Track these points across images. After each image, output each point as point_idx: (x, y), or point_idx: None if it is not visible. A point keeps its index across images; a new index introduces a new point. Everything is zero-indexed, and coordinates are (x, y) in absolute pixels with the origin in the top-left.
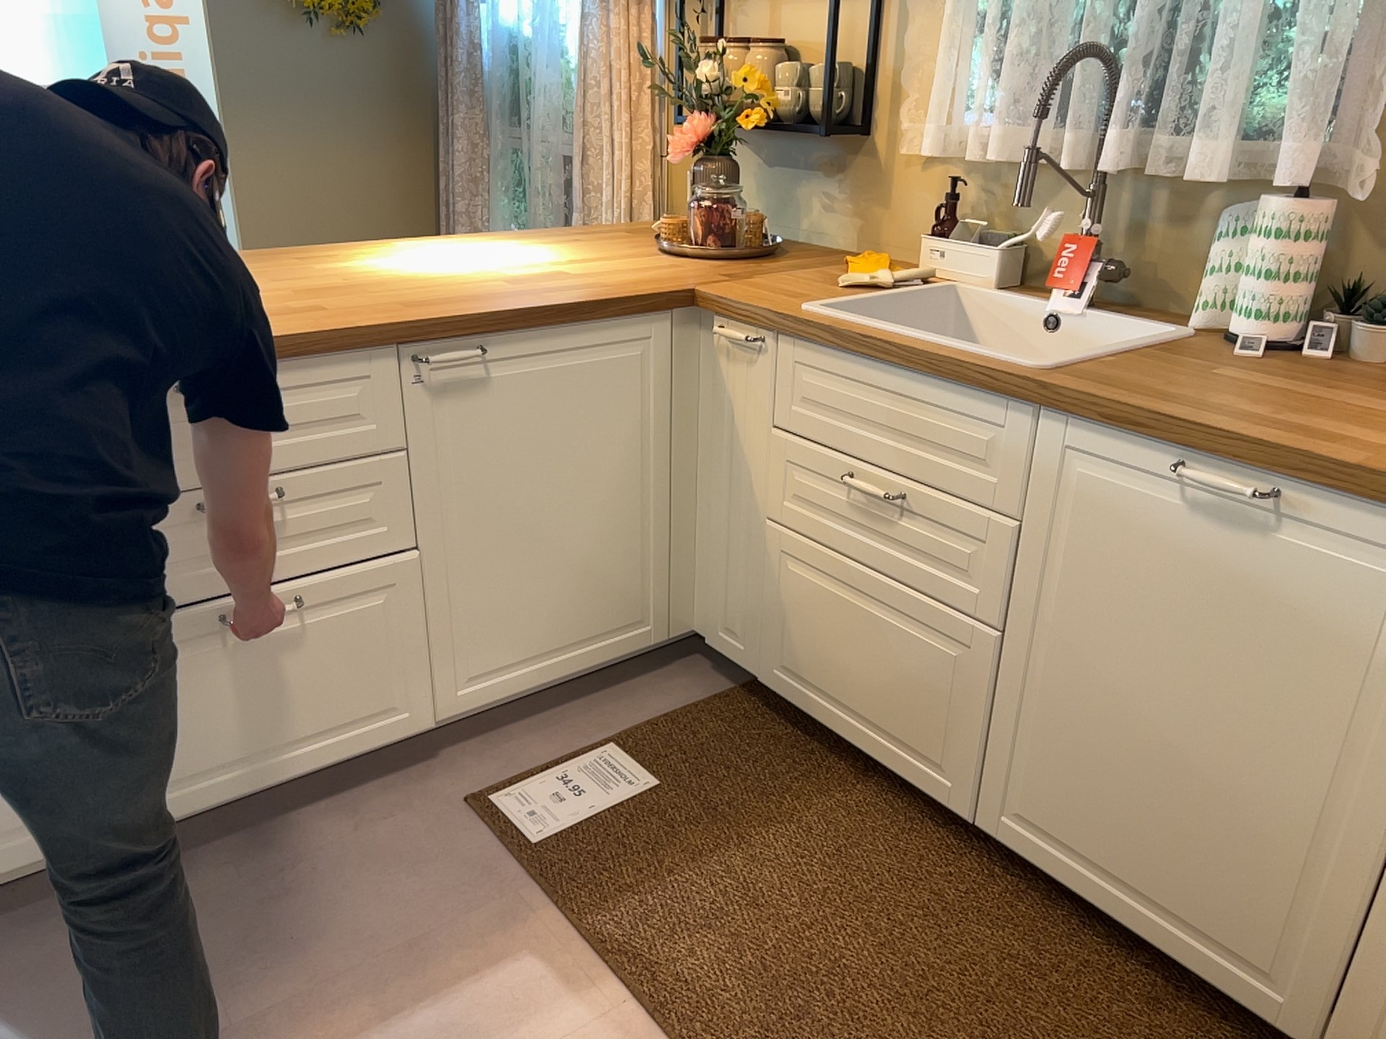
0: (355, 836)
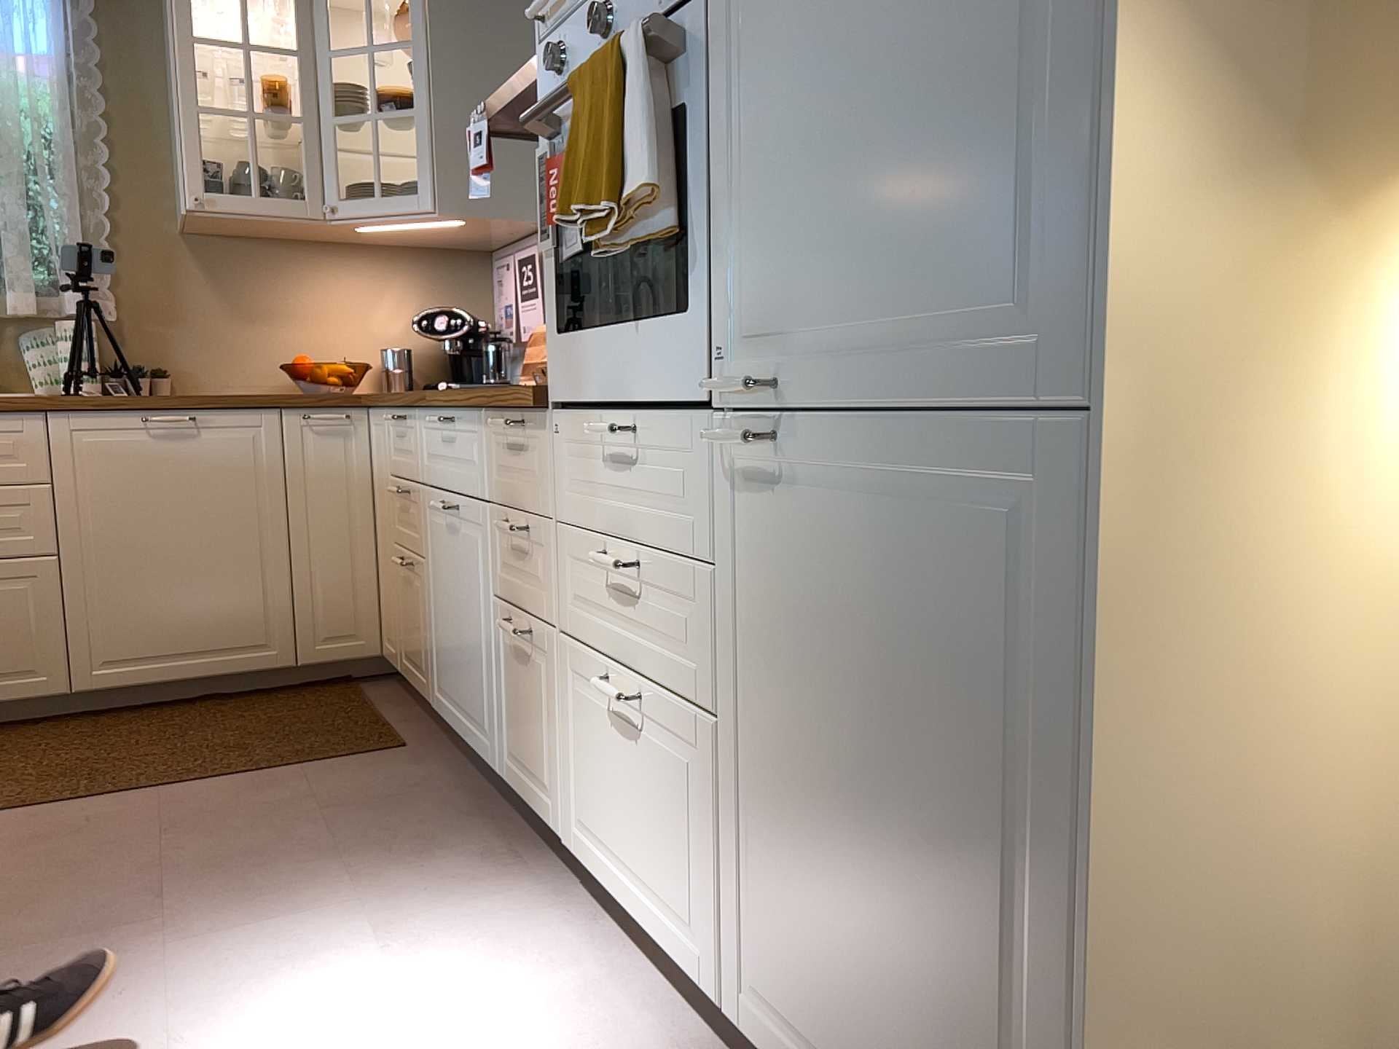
0: None
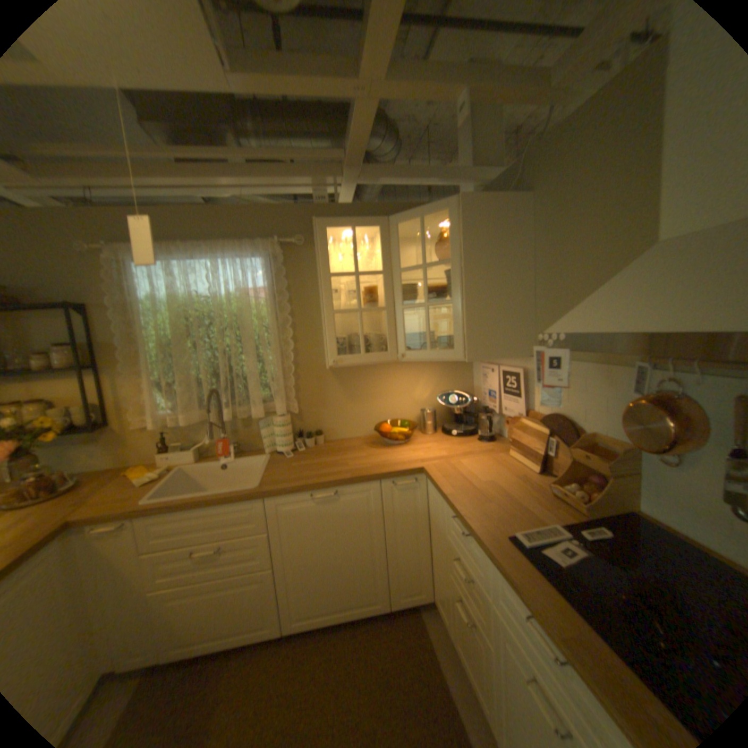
0: None
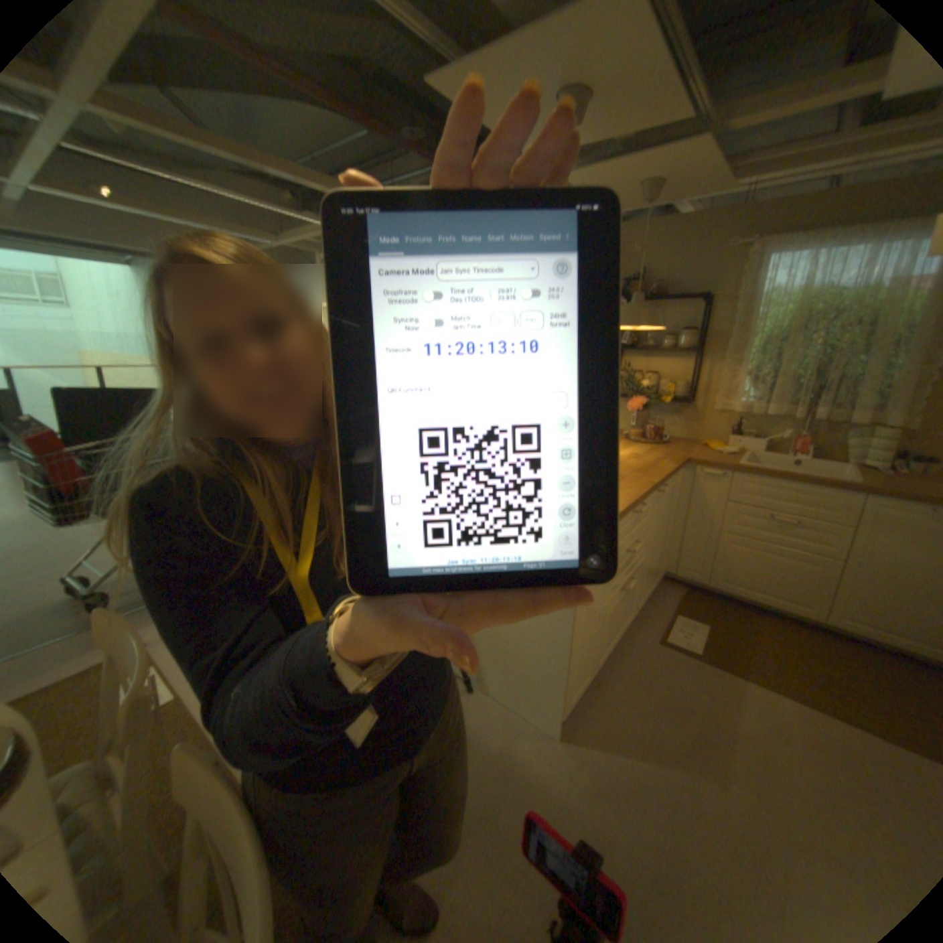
0: (642, 663)
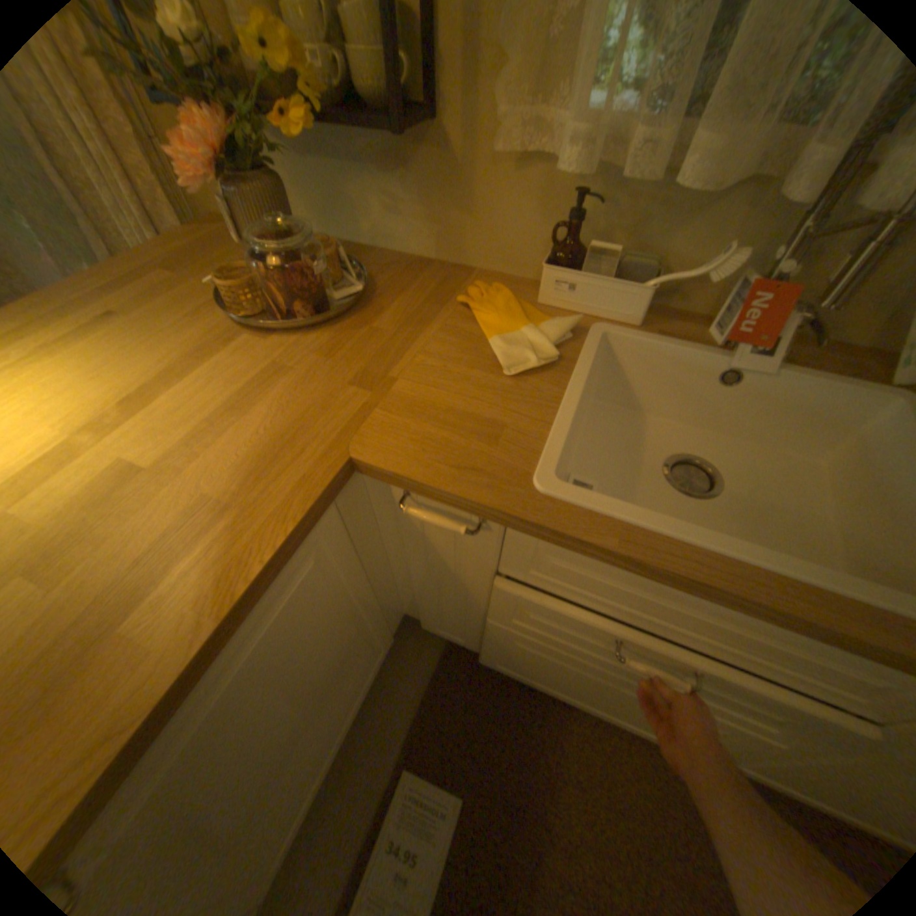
0: None
